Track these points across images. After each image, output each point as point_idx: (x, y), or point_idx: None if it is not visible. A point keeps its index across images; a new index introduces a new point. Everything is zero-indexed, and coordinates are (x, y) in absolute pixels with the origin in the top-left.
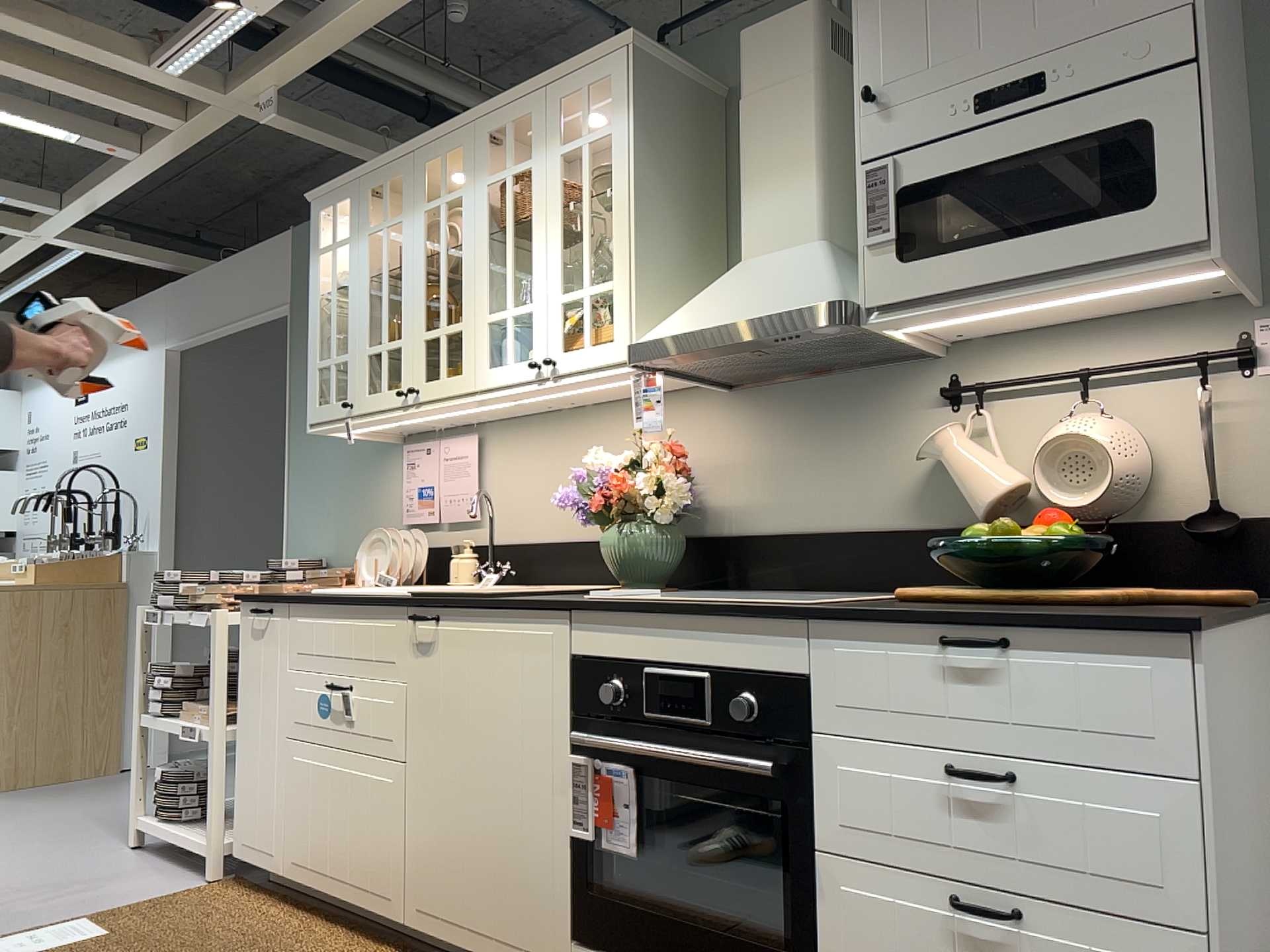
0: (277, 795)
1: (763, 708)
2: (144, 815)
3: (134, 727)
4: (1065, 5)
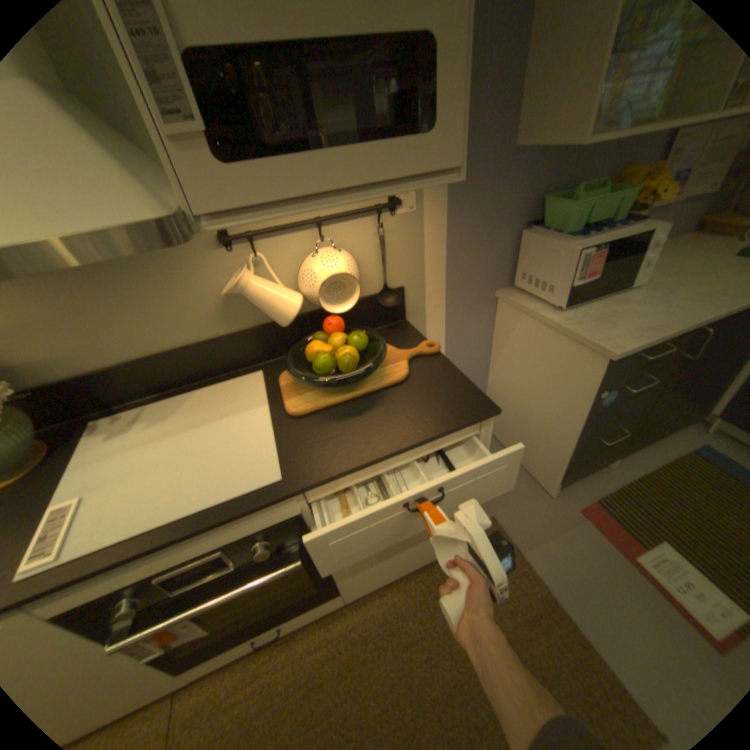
0: None
1: (272, 540)
2: None
3: None
4: None
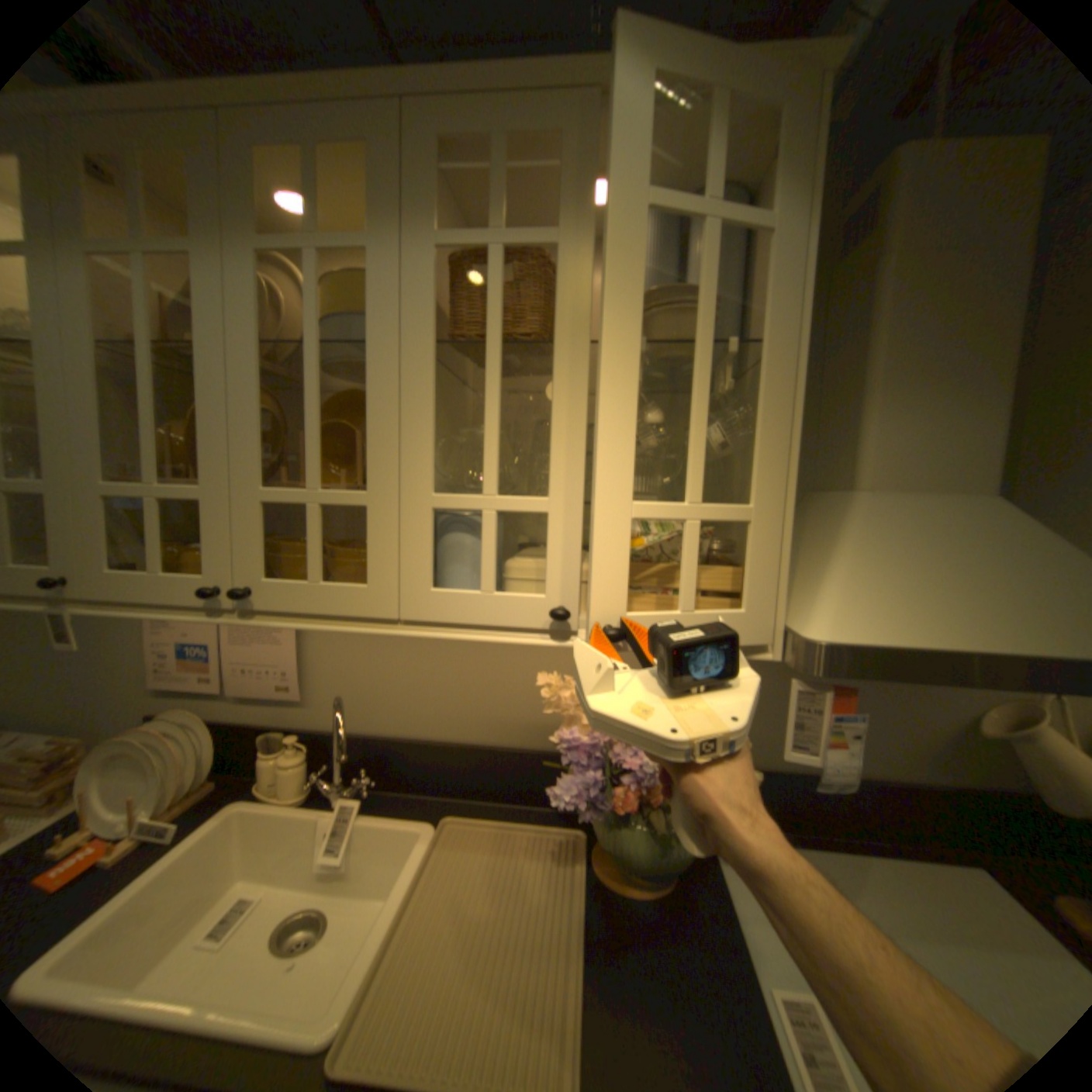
0: None
1: None
2: None
3: None
4: None
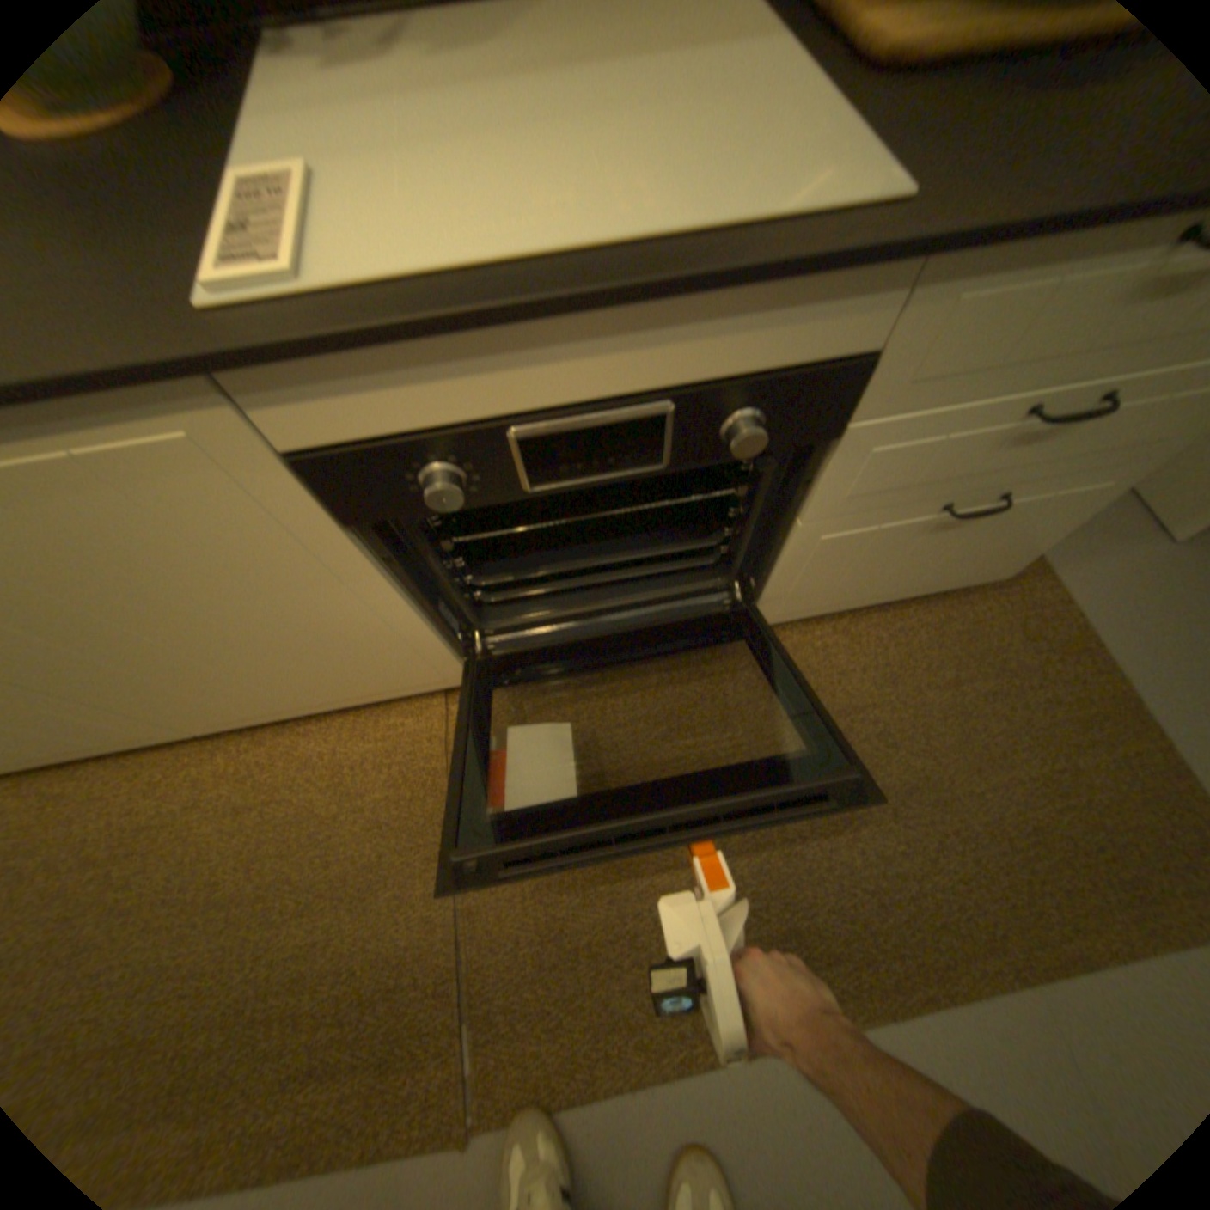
0: None
1: (770, 418)
2: None
3: None
4: None
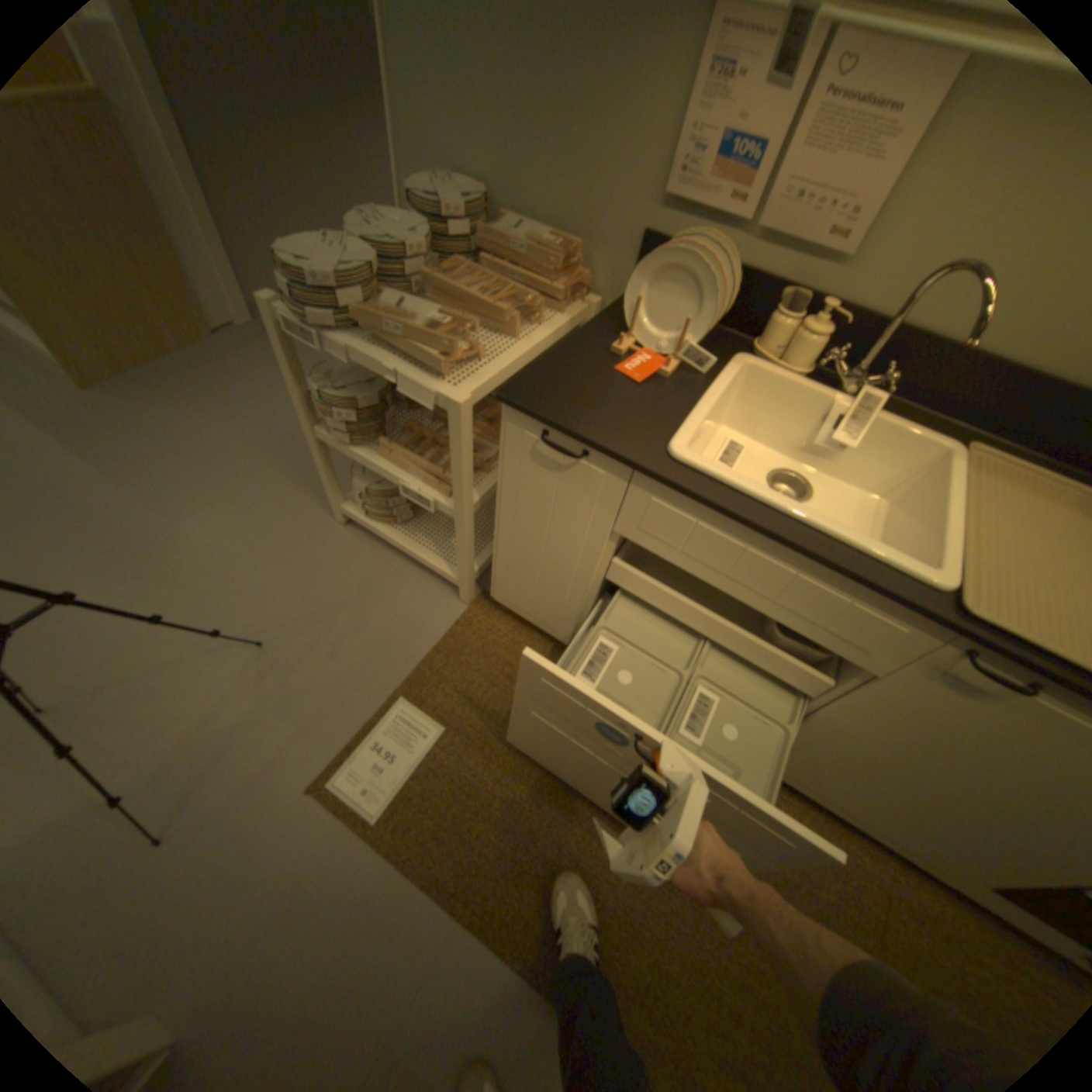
0: (570, 606)
1: None
2: (346, 506)
3: (305, 438)
4: None
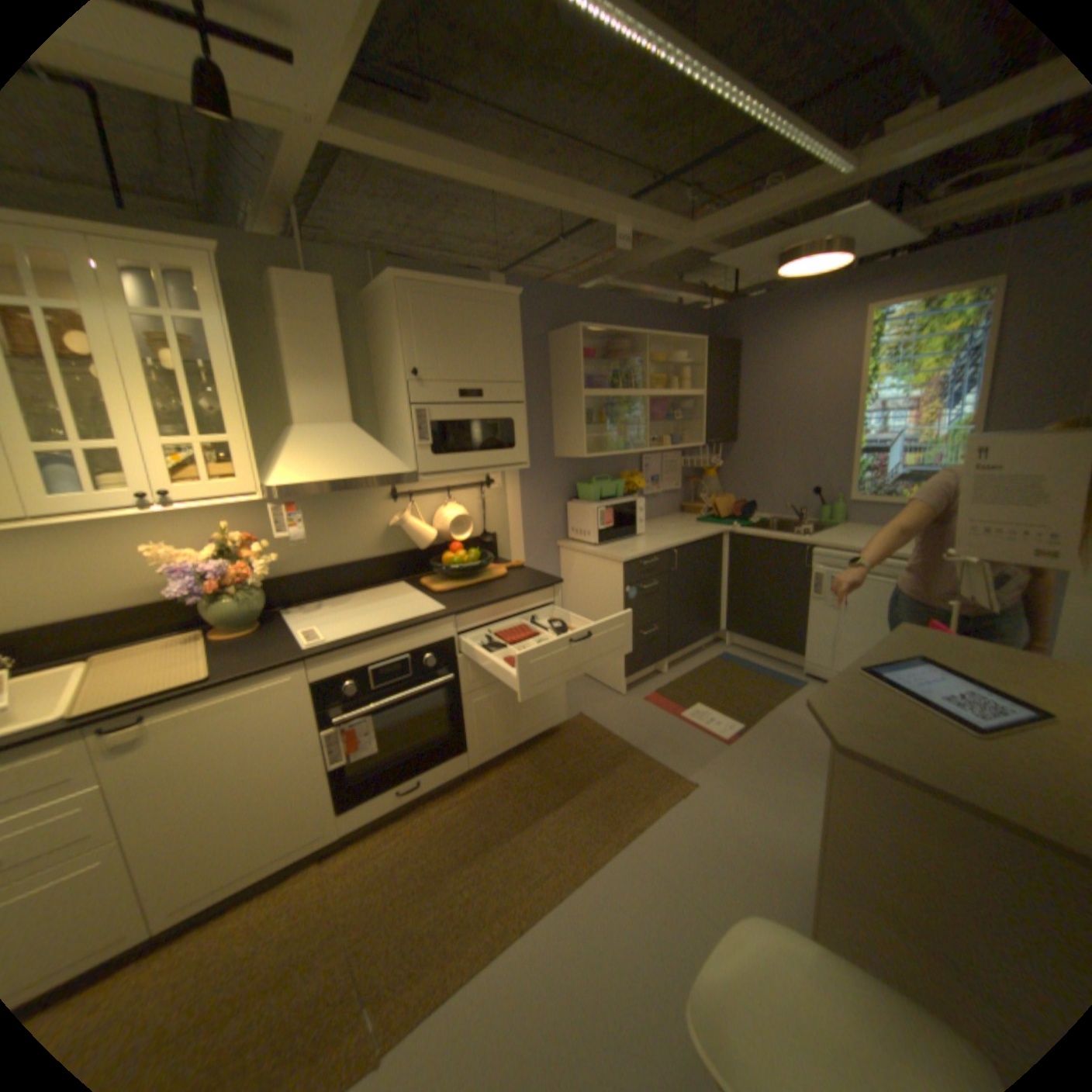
0: None
1: (435, 657)
2: None
3: None
4: (489, 365)
